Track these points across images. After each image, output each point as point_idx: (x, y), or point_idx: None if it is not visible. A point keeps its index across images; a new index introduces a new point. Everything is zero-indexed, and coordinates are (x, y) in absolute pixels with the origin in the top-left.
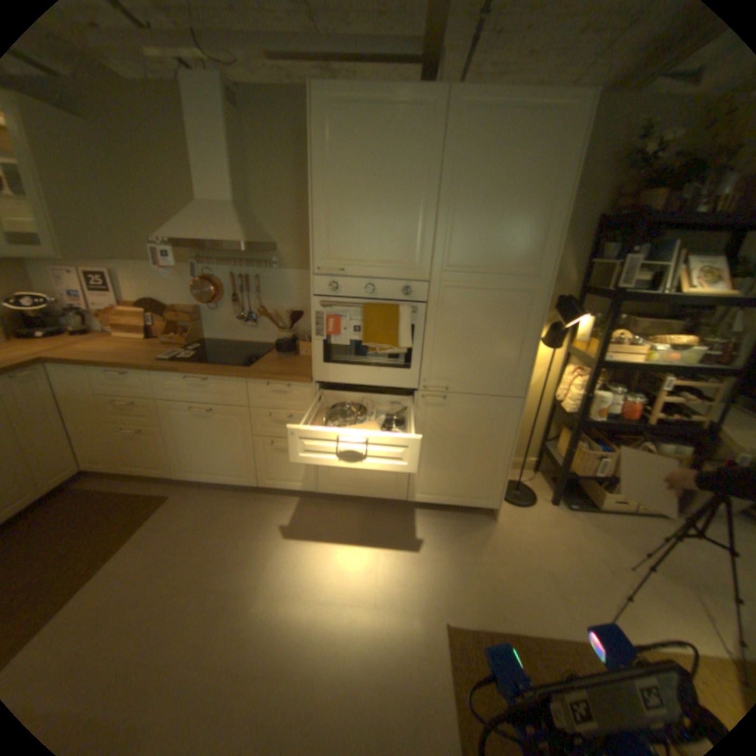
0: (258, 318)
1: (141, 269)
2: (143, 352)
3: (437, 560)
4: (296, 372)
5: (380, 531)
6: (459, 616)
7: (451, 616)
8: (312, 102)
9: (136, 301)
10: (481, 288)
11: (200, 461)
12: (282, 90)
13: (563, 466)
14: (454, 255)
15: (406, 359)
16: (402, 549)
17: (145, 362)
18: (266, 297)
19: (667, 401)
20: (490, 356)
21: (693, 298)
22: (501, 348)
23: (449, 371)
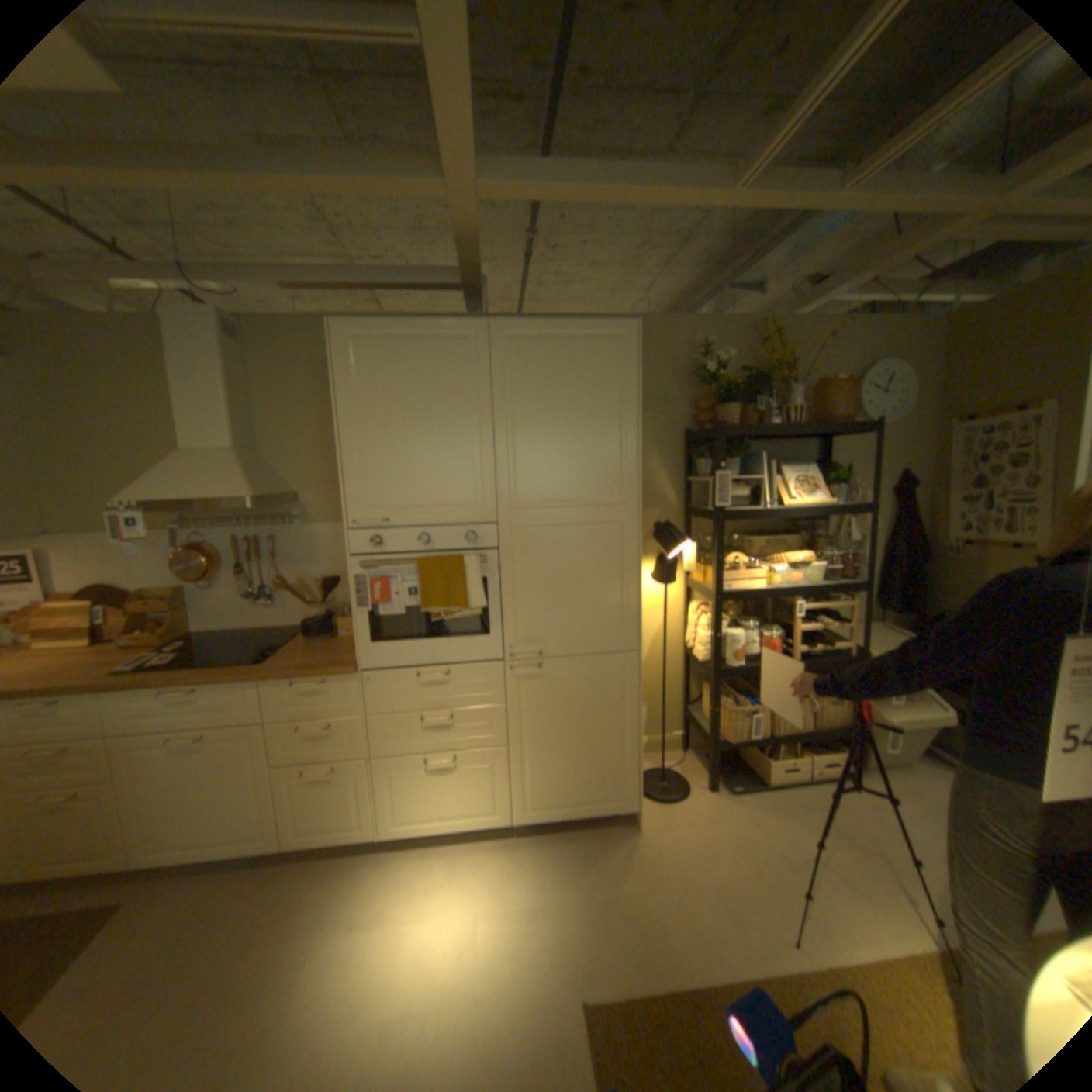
0: (277, 592)
1: (92, 544)
2: (90, 666)
3: (563, 908)
4: (334, 661)
5: (477, 882)
6: (600, 986)
7: (588, 988)
8: (335, 338)
9: (81, 591)
10: (561, 525)
11: (184, 827)
12: (299, 320)
13: (711, 734)
14: (523, 490)
15: (483, 622)
16: (512, 903)
17: (94, 680)
18: (287, 563)
19: (807, 630)
20: (587, 604)
21: (795, 510)
22: (598, 592)
23: (541, 630)
